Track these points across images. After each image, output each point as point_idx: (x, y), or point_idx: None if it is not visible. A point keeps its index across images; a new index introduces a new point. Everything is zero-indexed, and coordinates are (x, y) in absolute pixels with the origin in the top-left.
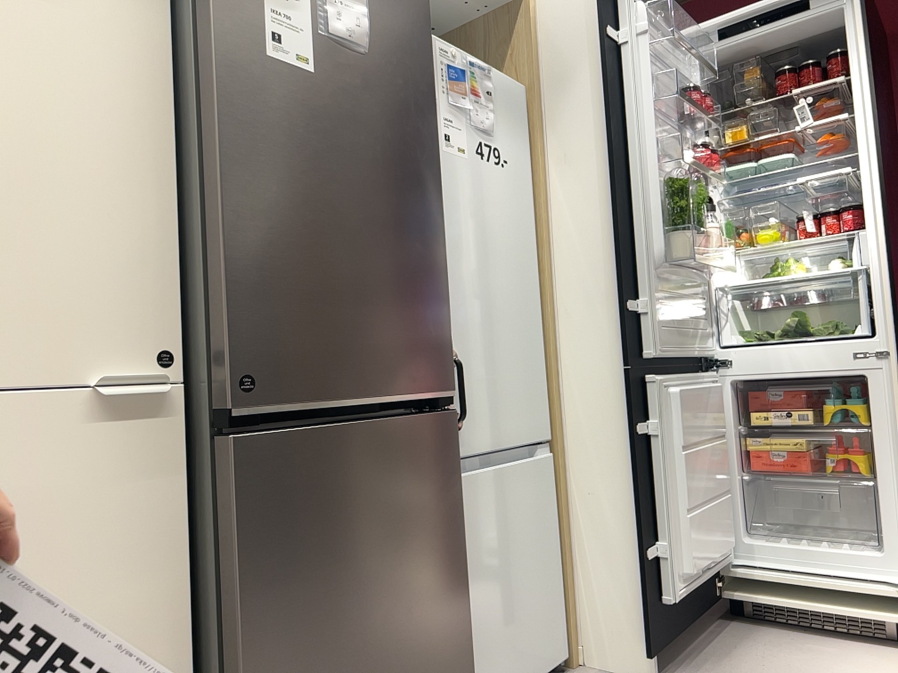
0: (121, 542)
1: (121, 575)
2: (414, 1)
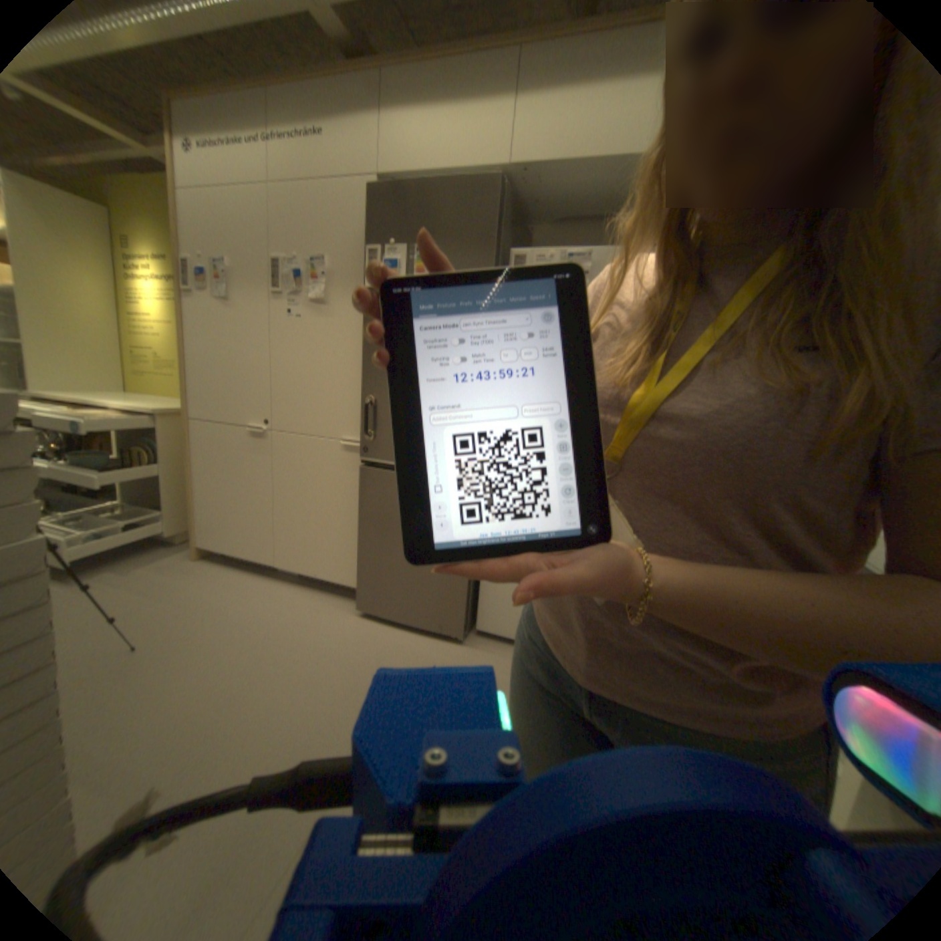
0: (348, 487)
1: (348, 496)
2: (480, 248)
